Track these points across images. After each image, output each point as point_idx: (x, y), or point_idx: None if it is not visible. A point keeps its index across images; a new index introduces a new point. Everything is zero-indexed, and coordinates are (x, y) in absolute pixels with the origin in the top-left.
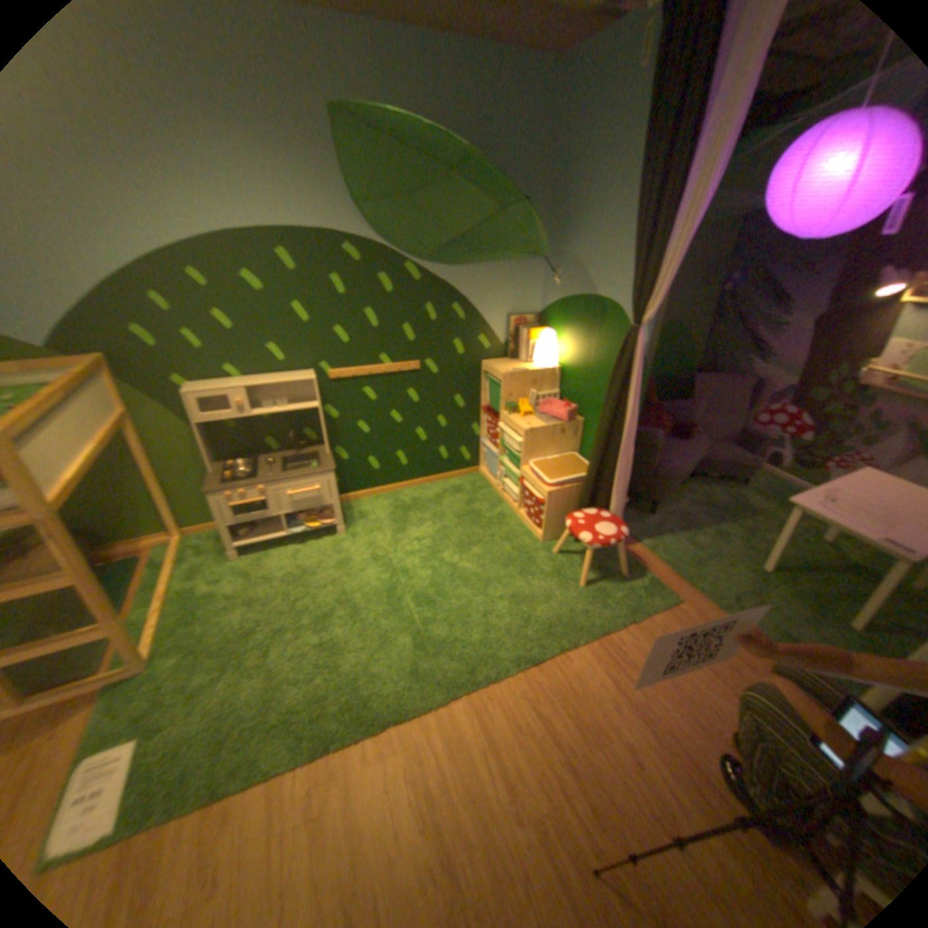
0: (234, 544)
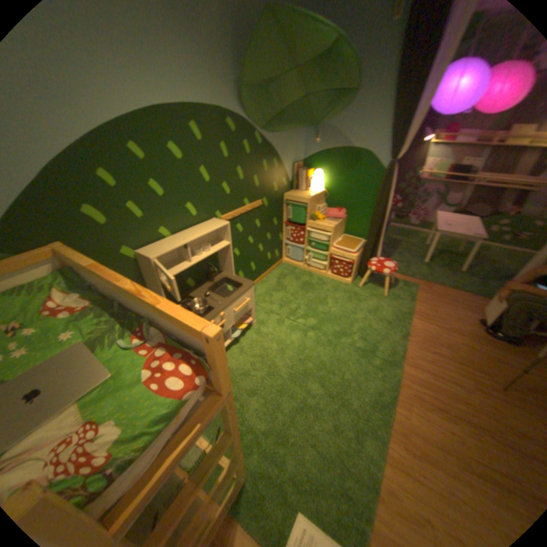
0: None
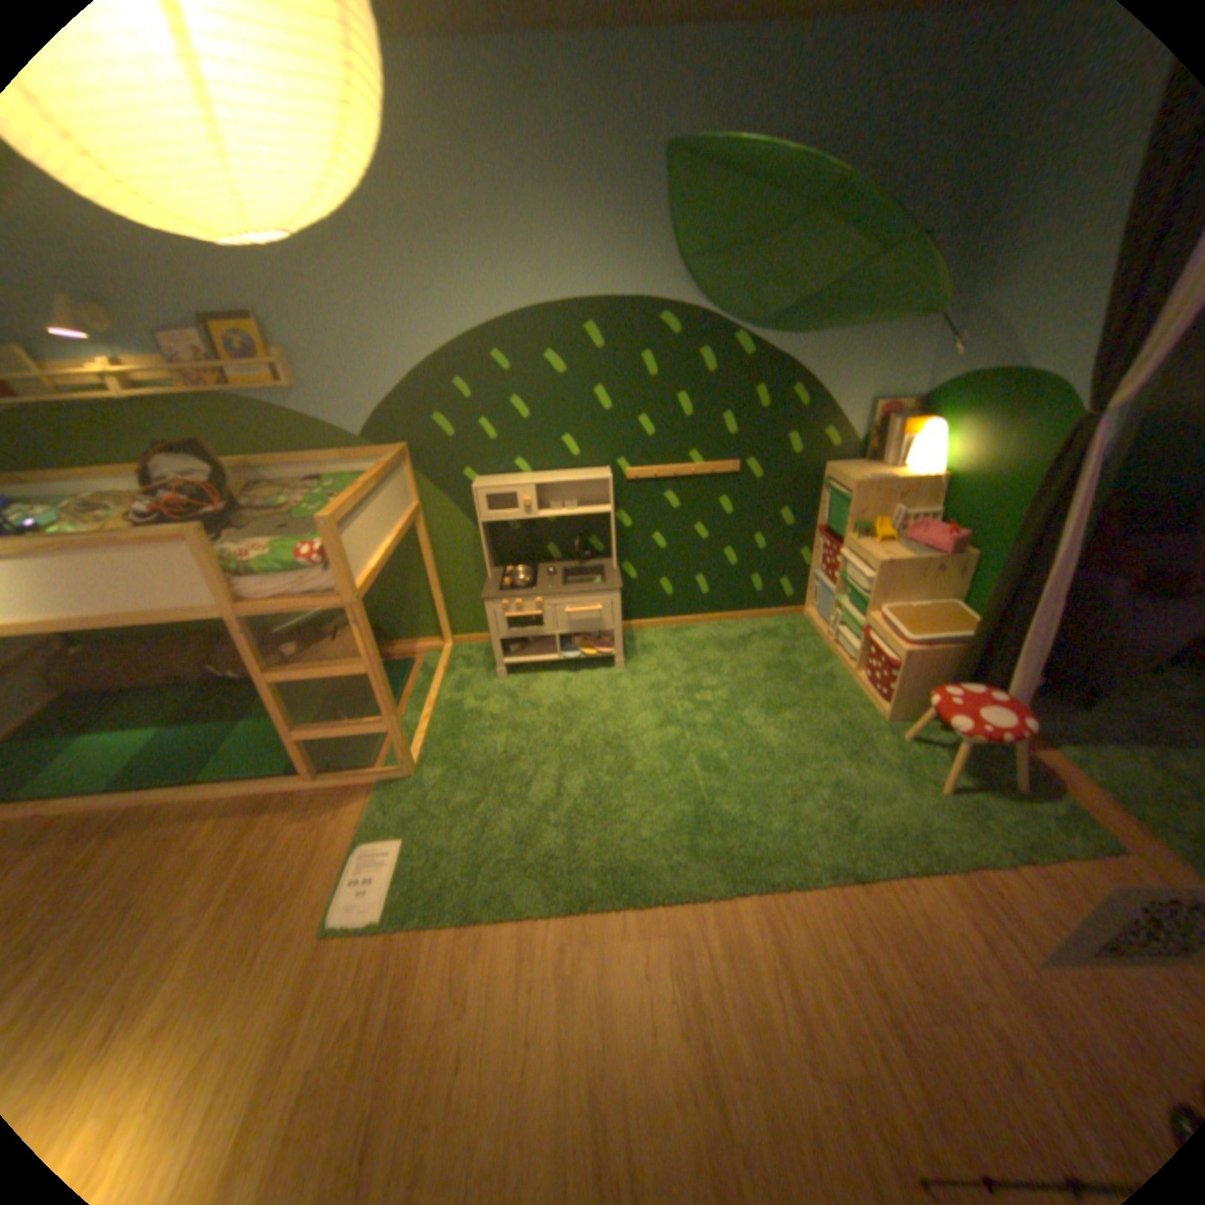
0: (505, 661)
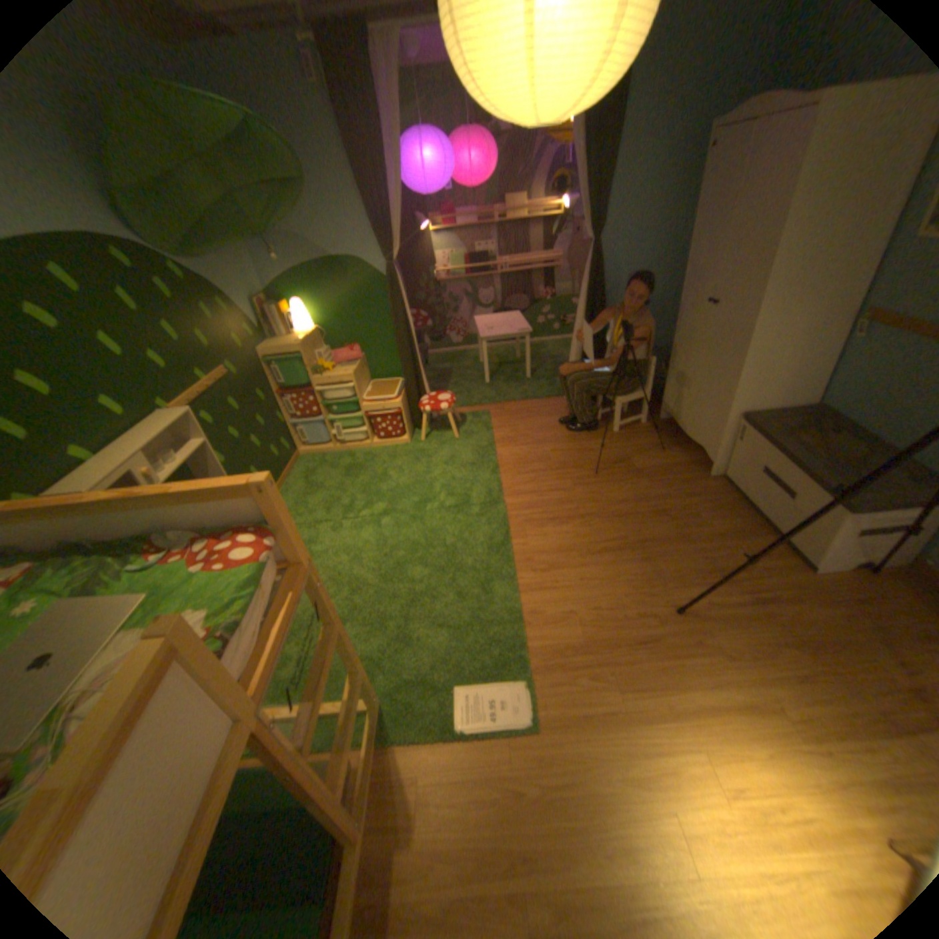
0: None
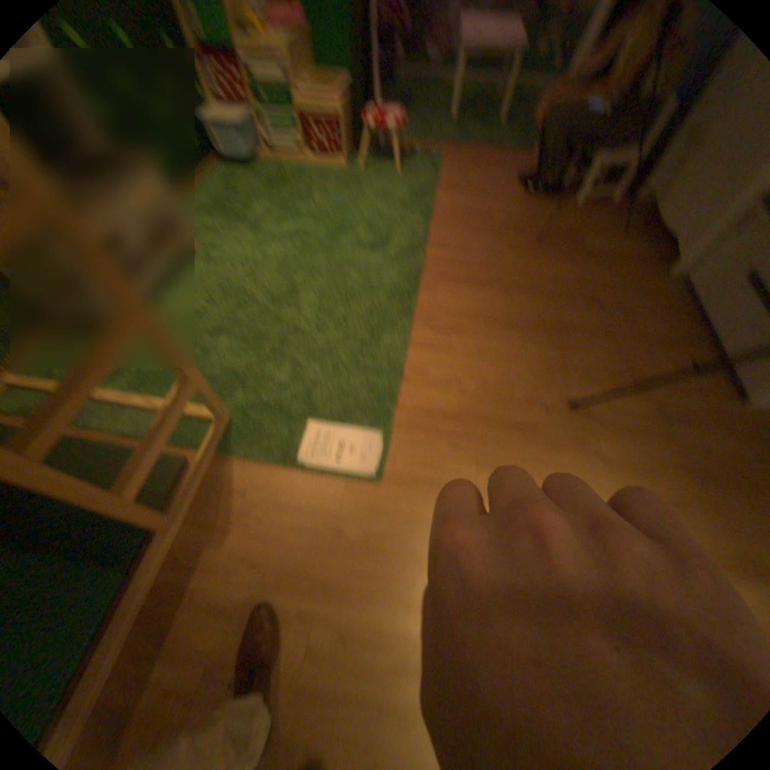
0: None
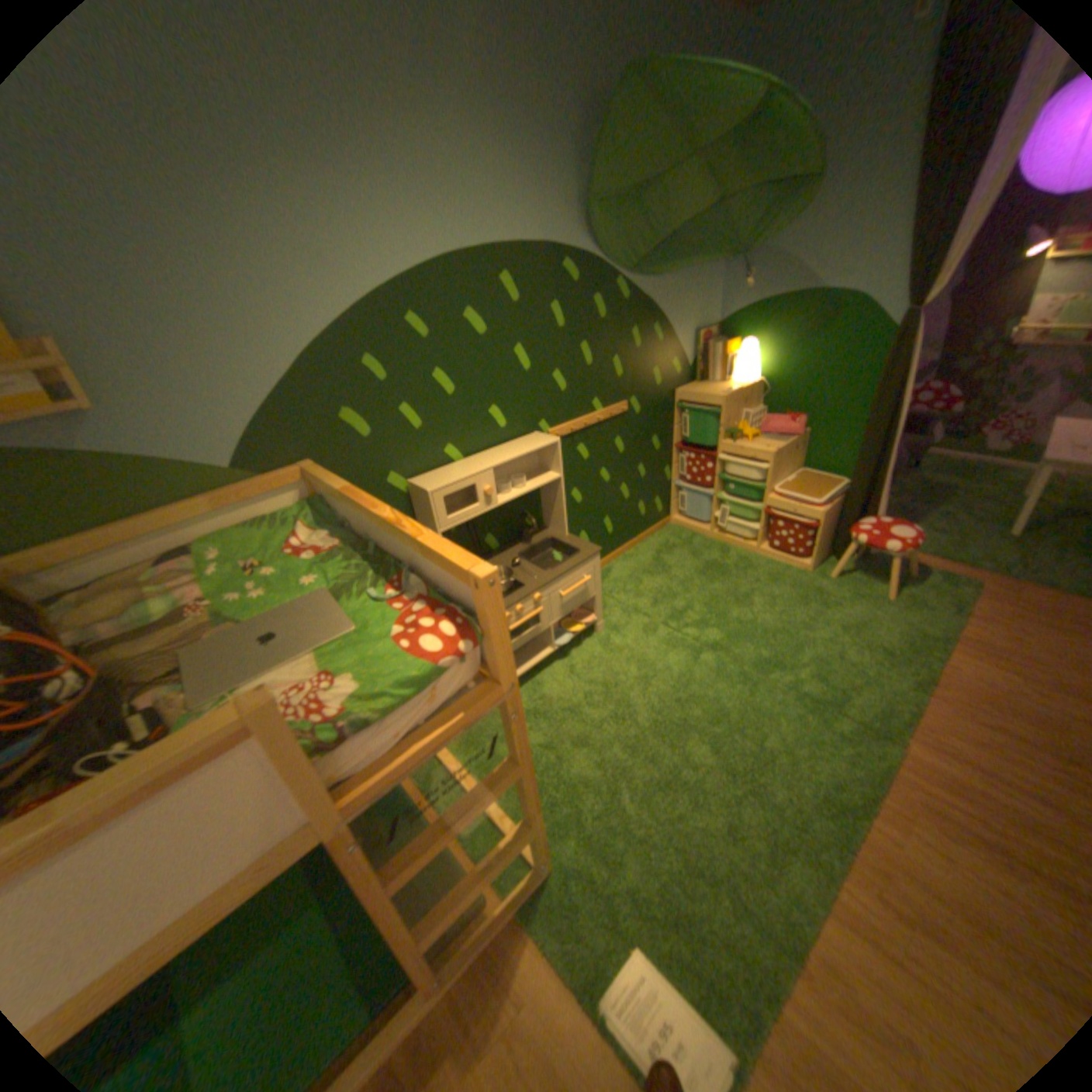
0: None
